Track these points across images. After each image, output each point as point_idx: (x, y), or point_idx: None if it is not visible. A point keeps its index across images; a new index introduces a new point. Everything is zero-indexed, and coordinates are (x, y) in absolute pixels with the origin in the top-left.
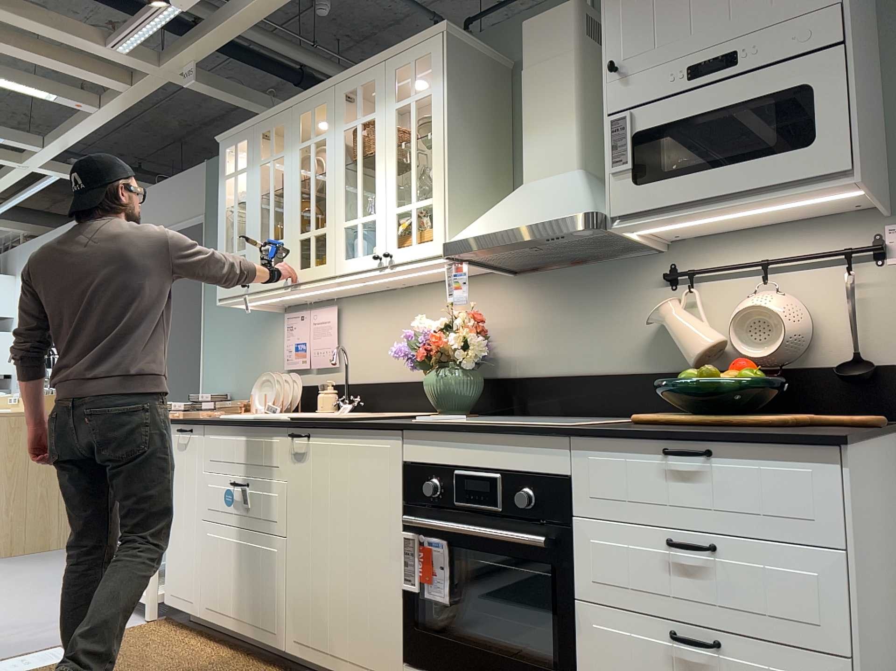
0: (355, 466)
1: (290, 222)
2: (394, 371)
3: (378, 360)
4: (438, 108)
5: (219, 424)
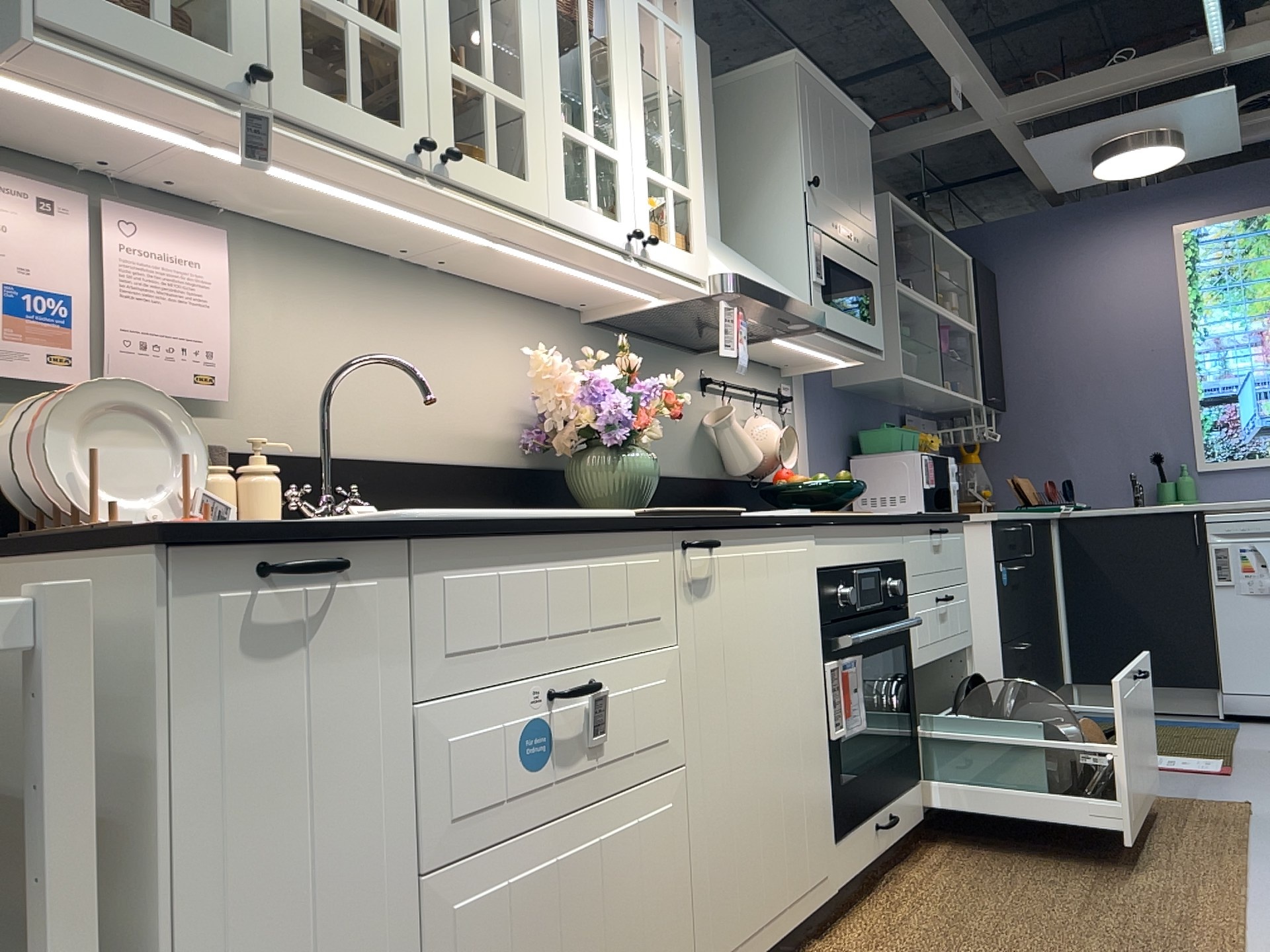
0: (779, 586)
1: (423, 10)
2: (393, 435)
3: (350, 406)
4: (693, 69)
5: (491, 533)
